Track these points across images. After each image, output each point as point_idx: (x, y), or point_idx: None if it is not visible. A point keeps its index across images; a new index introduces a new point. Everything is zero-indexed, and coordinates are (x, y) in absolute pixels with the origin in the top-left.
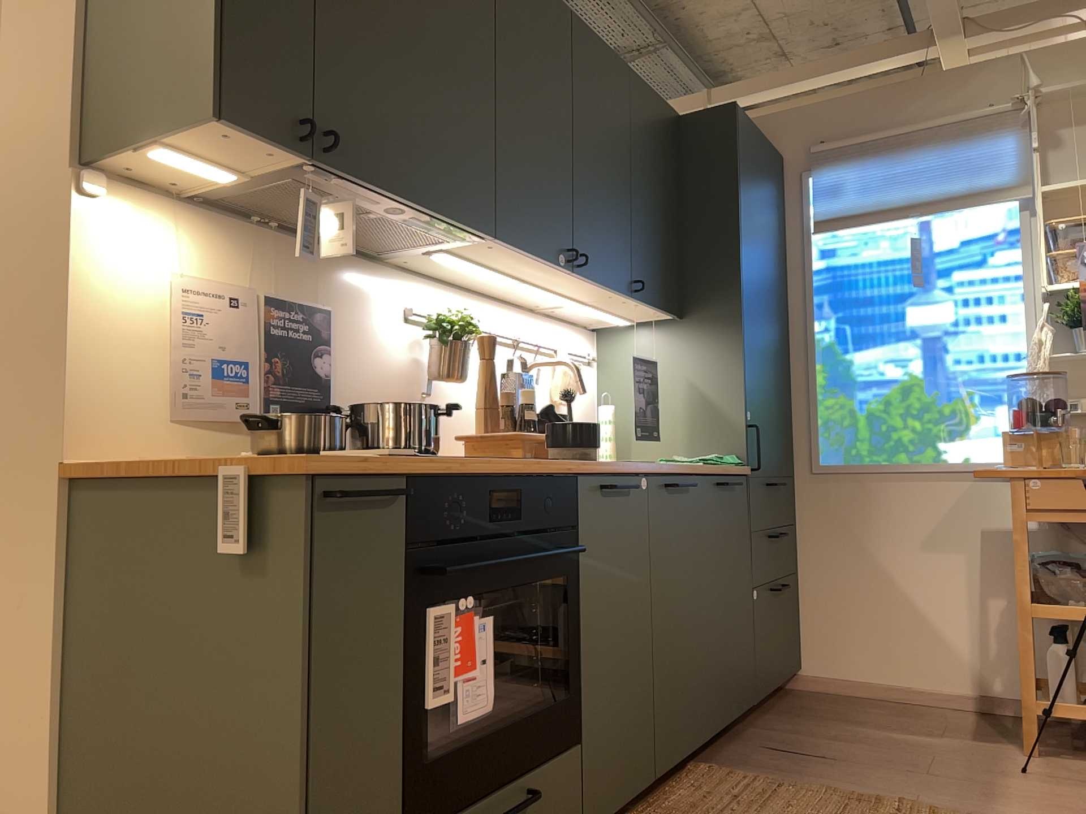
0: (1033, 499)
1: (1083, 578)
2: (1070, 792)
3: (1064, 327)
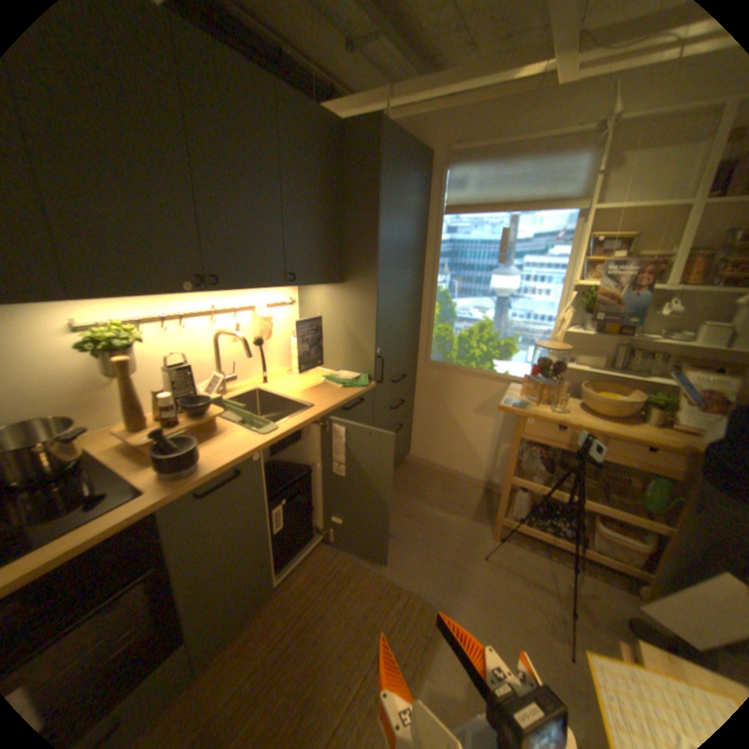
0: (528, 429)
1: (546, 466)
2: (502, 583)
3: (583, 307)
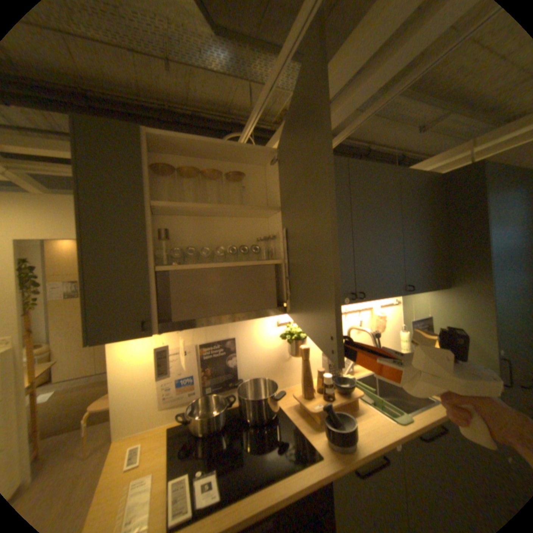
0: None
1: None
2: None
3: None
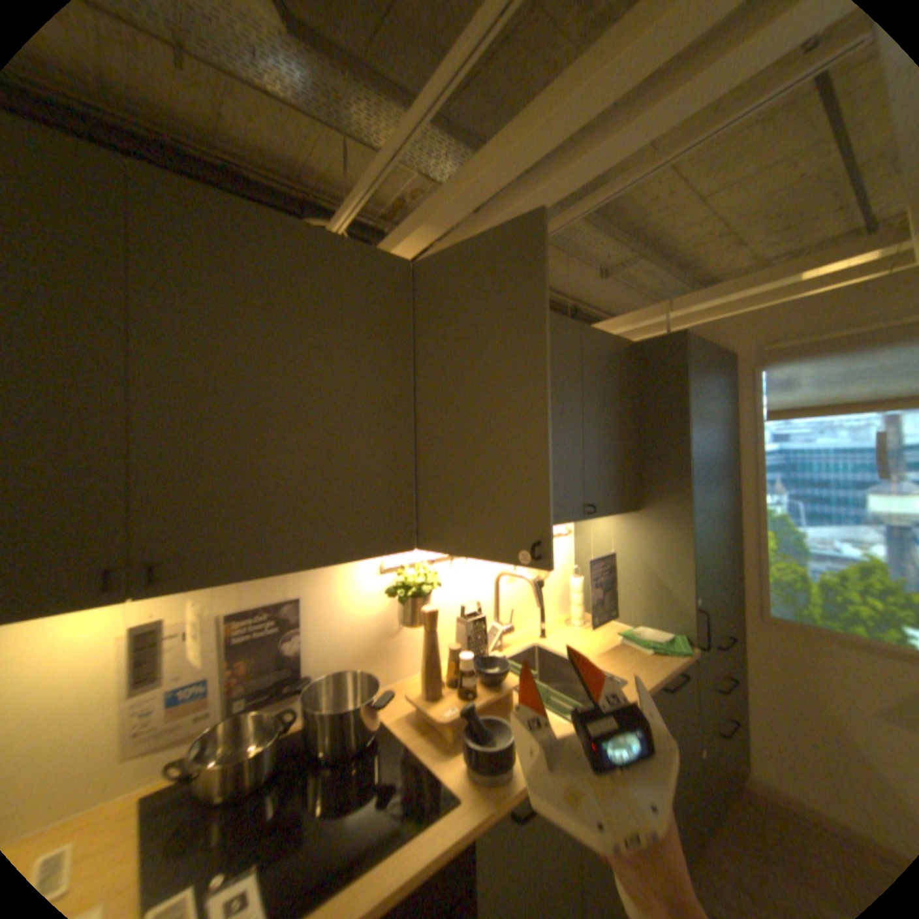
0: None
1: None
2: None
3: None
